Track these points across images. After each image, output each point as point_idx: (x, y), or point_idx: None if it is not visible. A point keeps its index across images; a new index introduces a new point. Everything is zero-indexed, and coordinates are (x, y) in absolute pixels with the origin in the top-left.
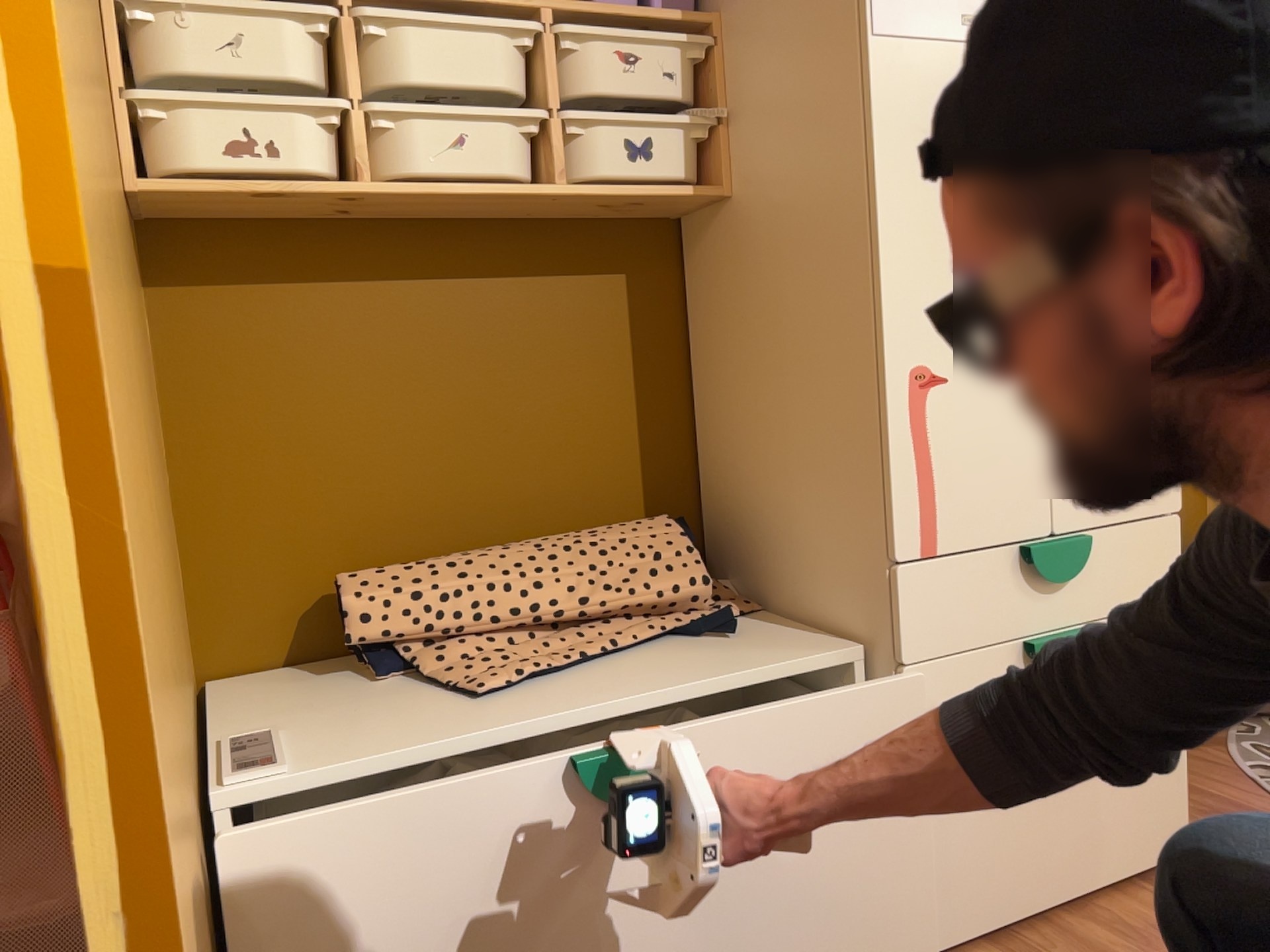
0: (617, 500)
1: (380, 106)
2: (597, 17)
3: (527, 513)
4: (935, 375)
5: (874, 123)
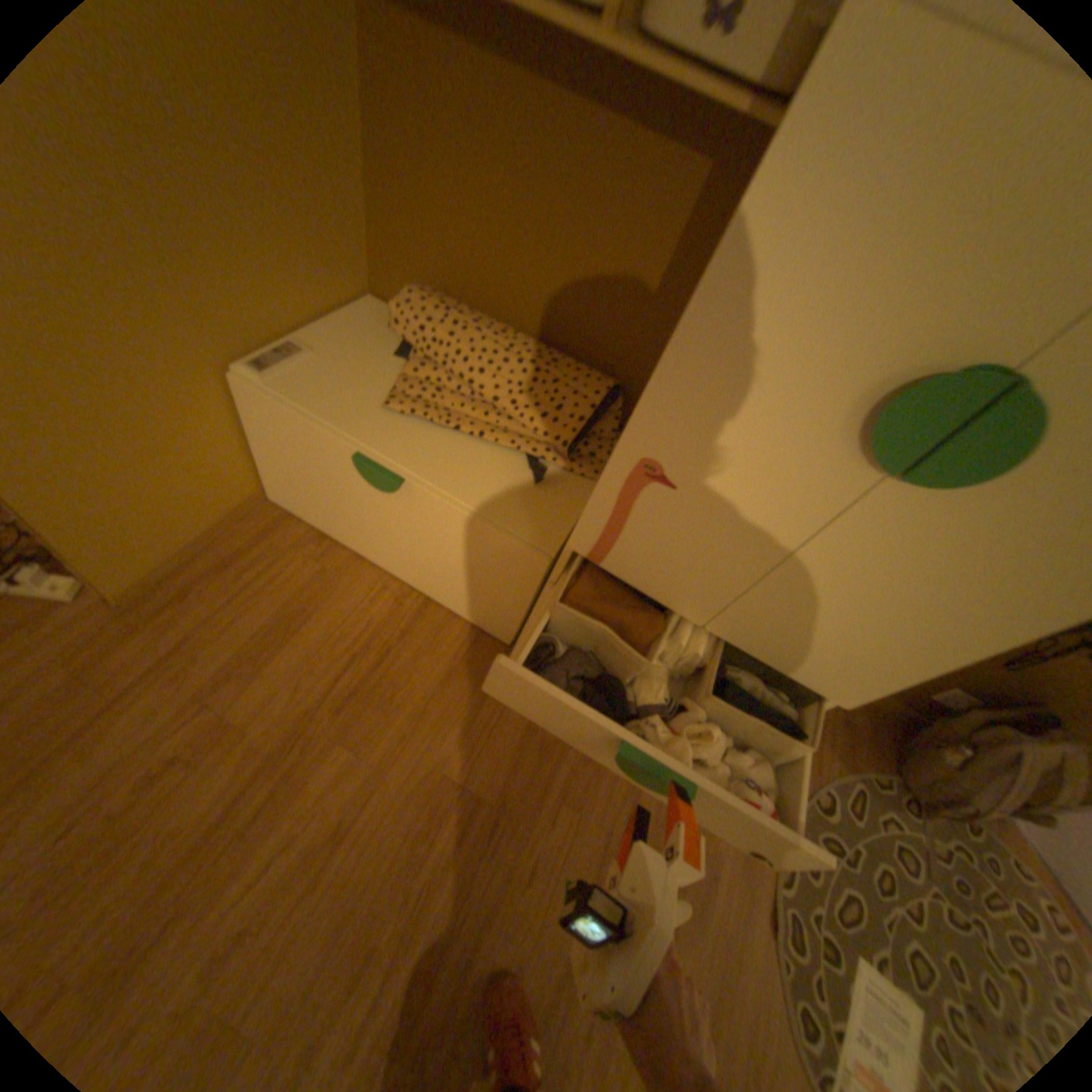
0: (606, 349)
1: None
2: None
3: (546, 317)
4: (665, 475)
5: (769, 168)
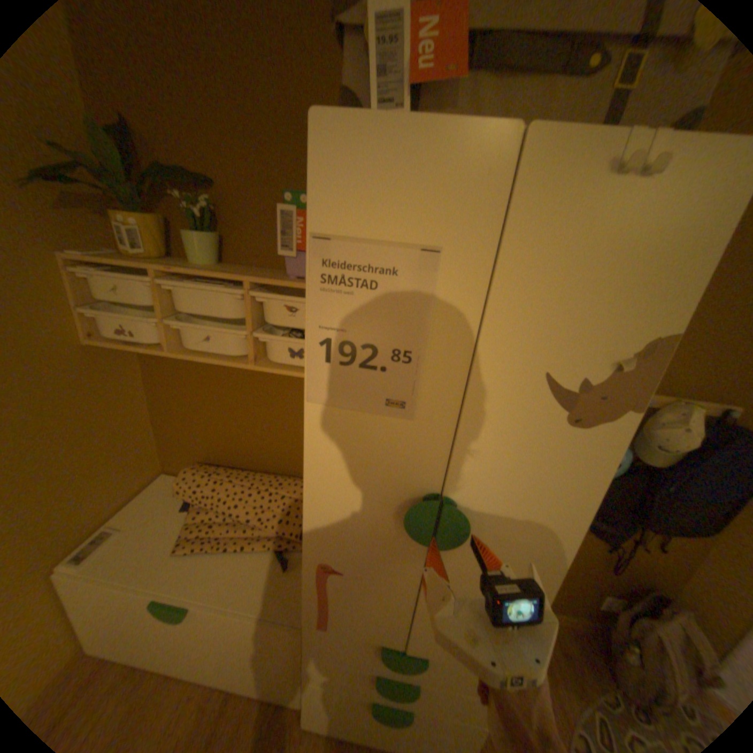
0: None
1: (165, 324)
2: (270, 289)
3: (271, 460)
4: (334, 570)
5: (307, 447)
